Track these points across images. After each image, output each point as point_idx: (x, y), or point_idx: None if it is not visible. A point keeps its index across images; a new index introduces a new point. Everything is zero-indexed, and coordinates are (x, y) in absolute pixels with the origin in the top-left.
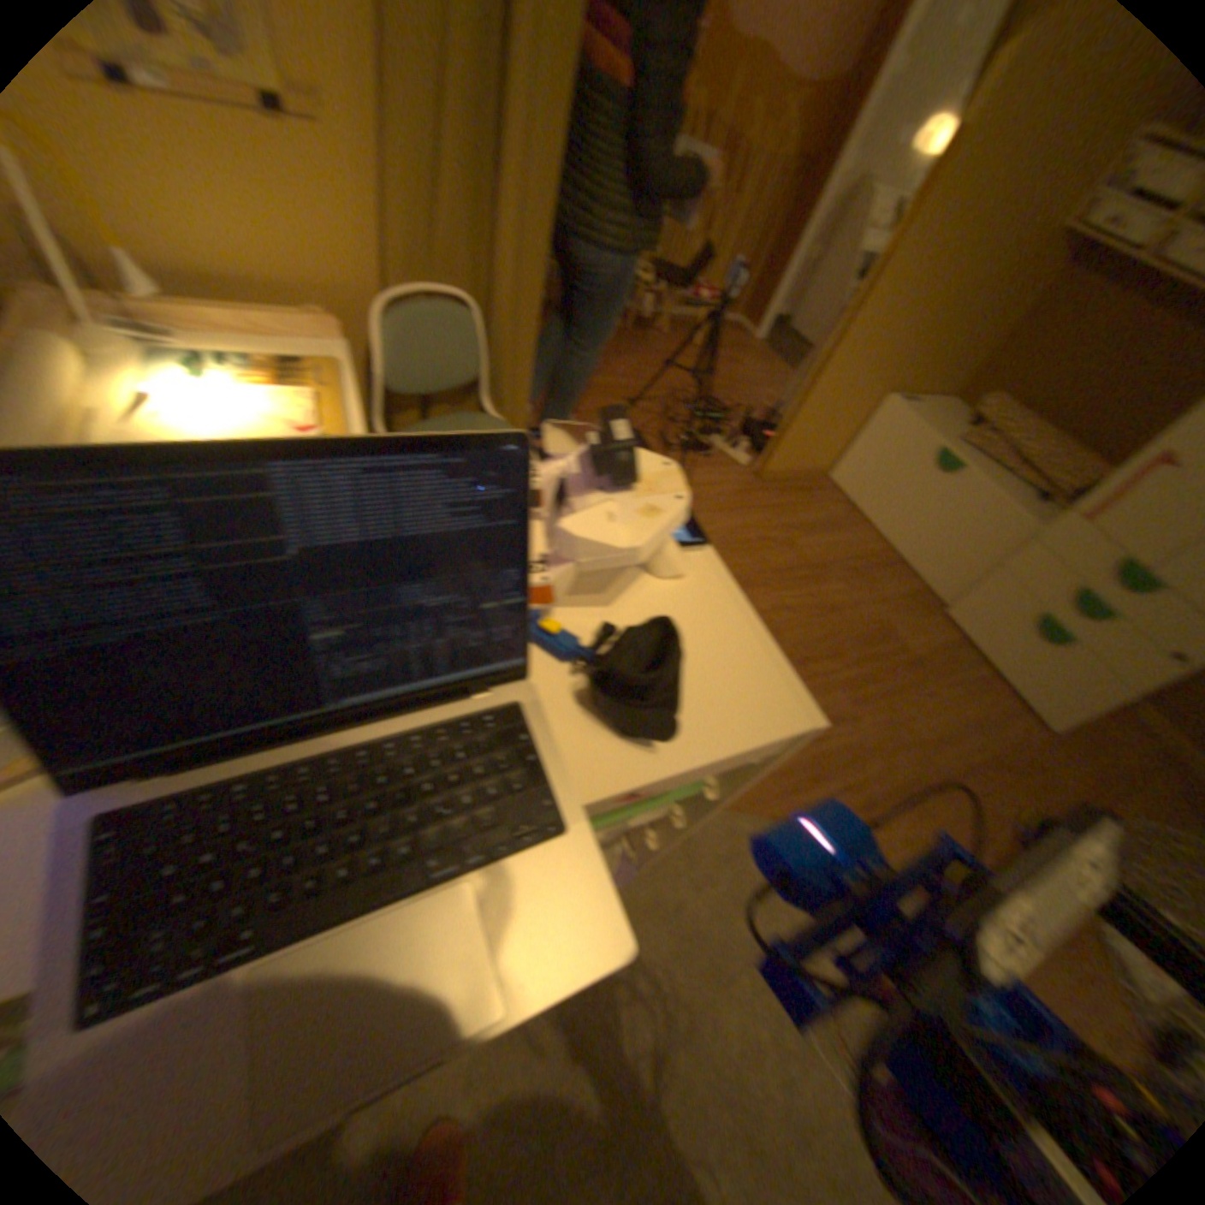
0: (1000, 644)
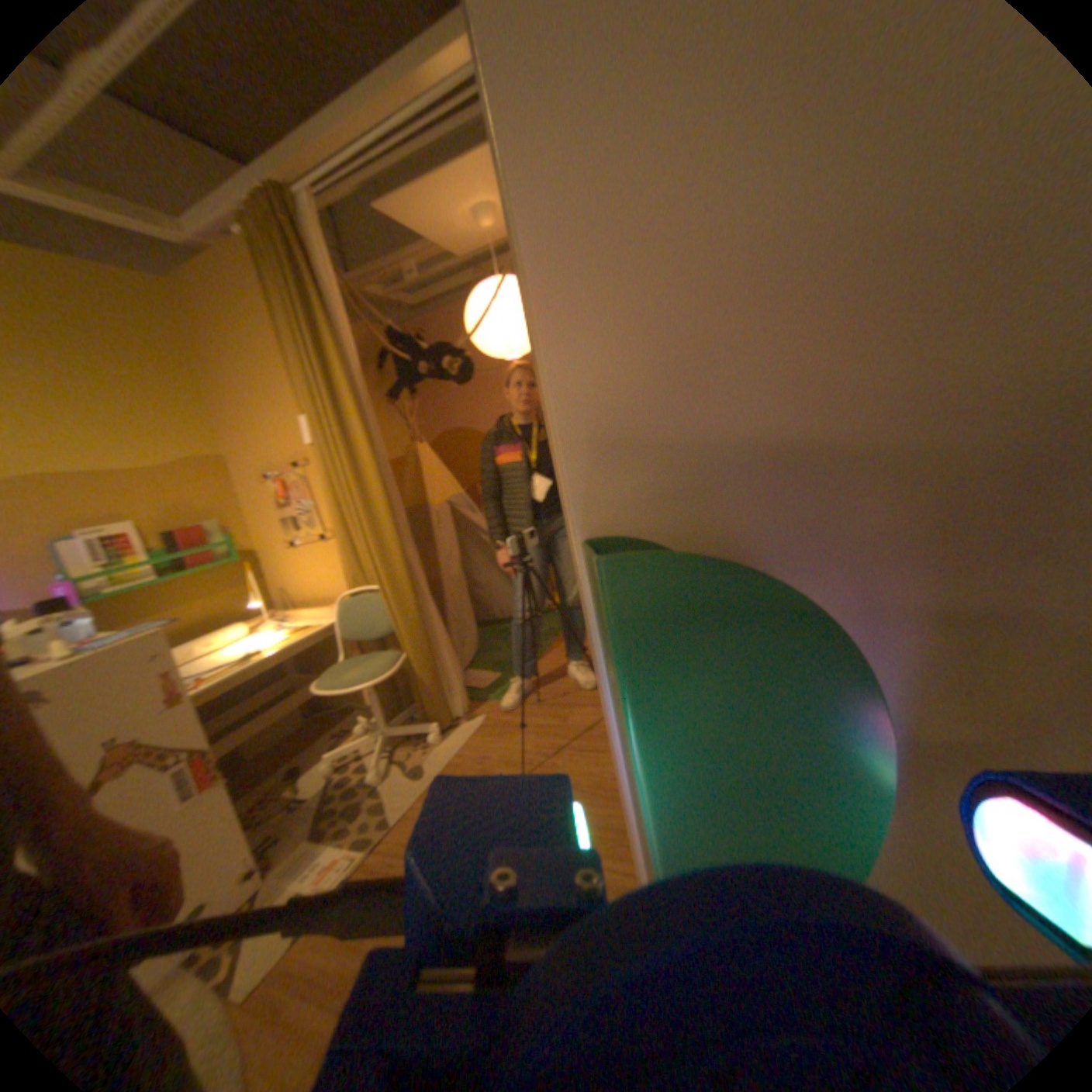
0: None
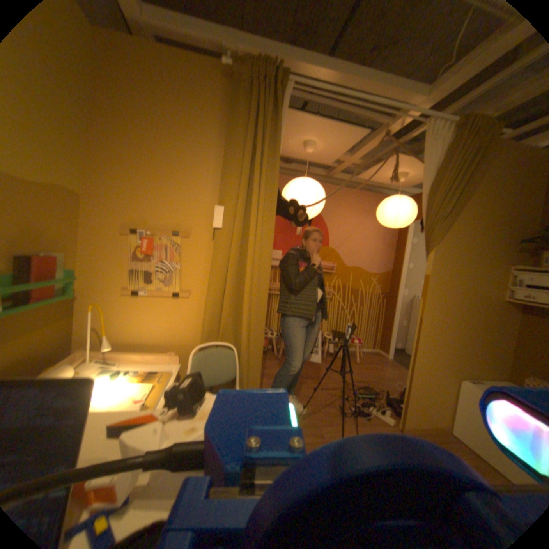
0: None
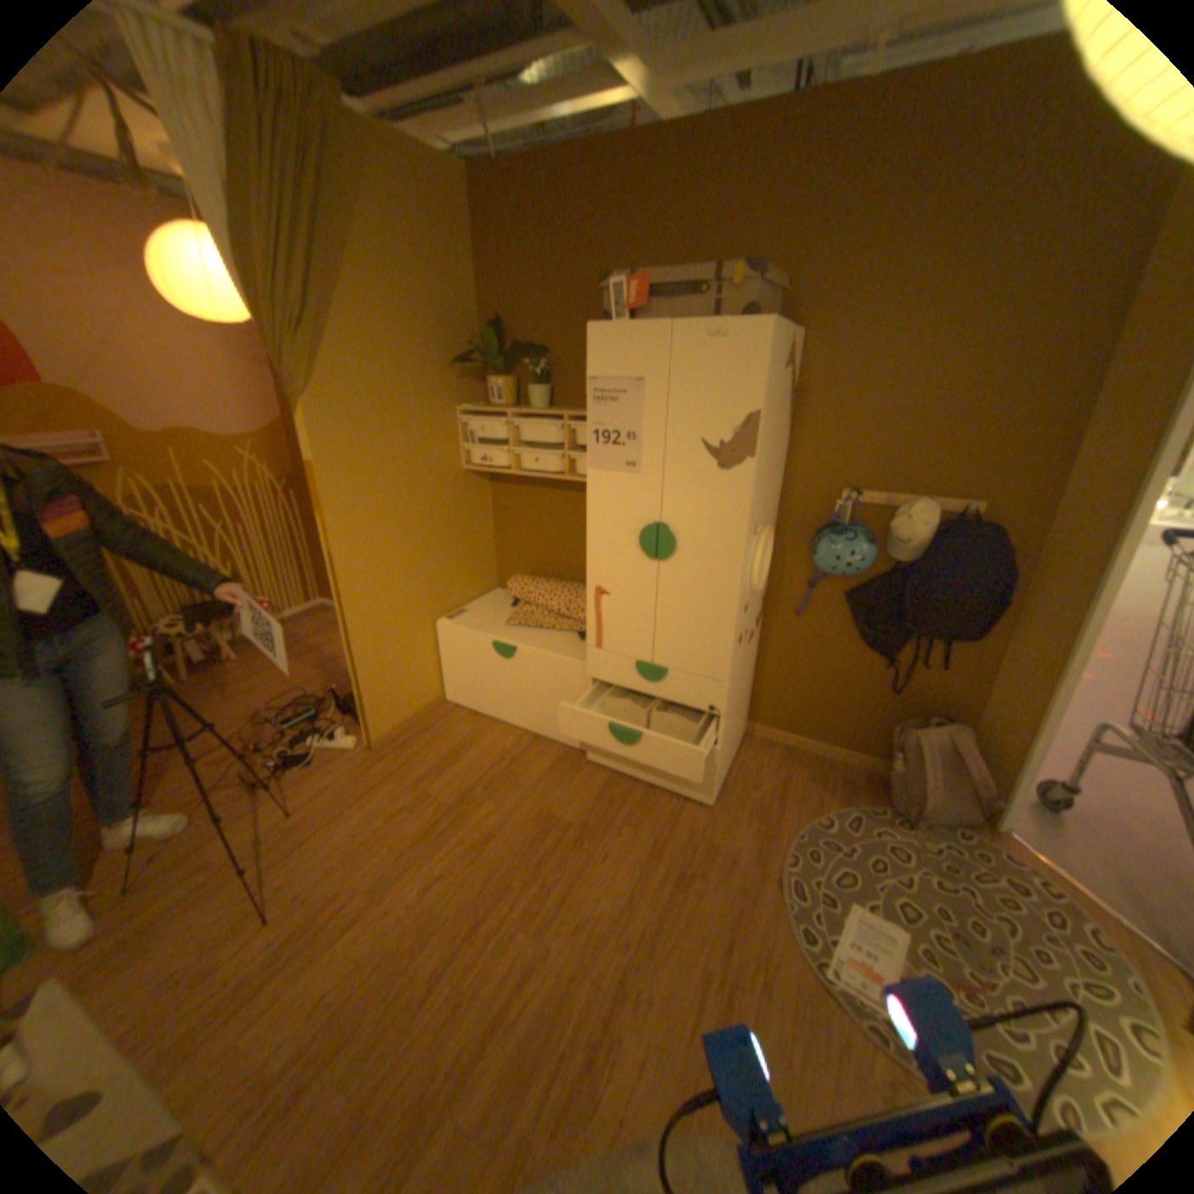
0: (631, 765)
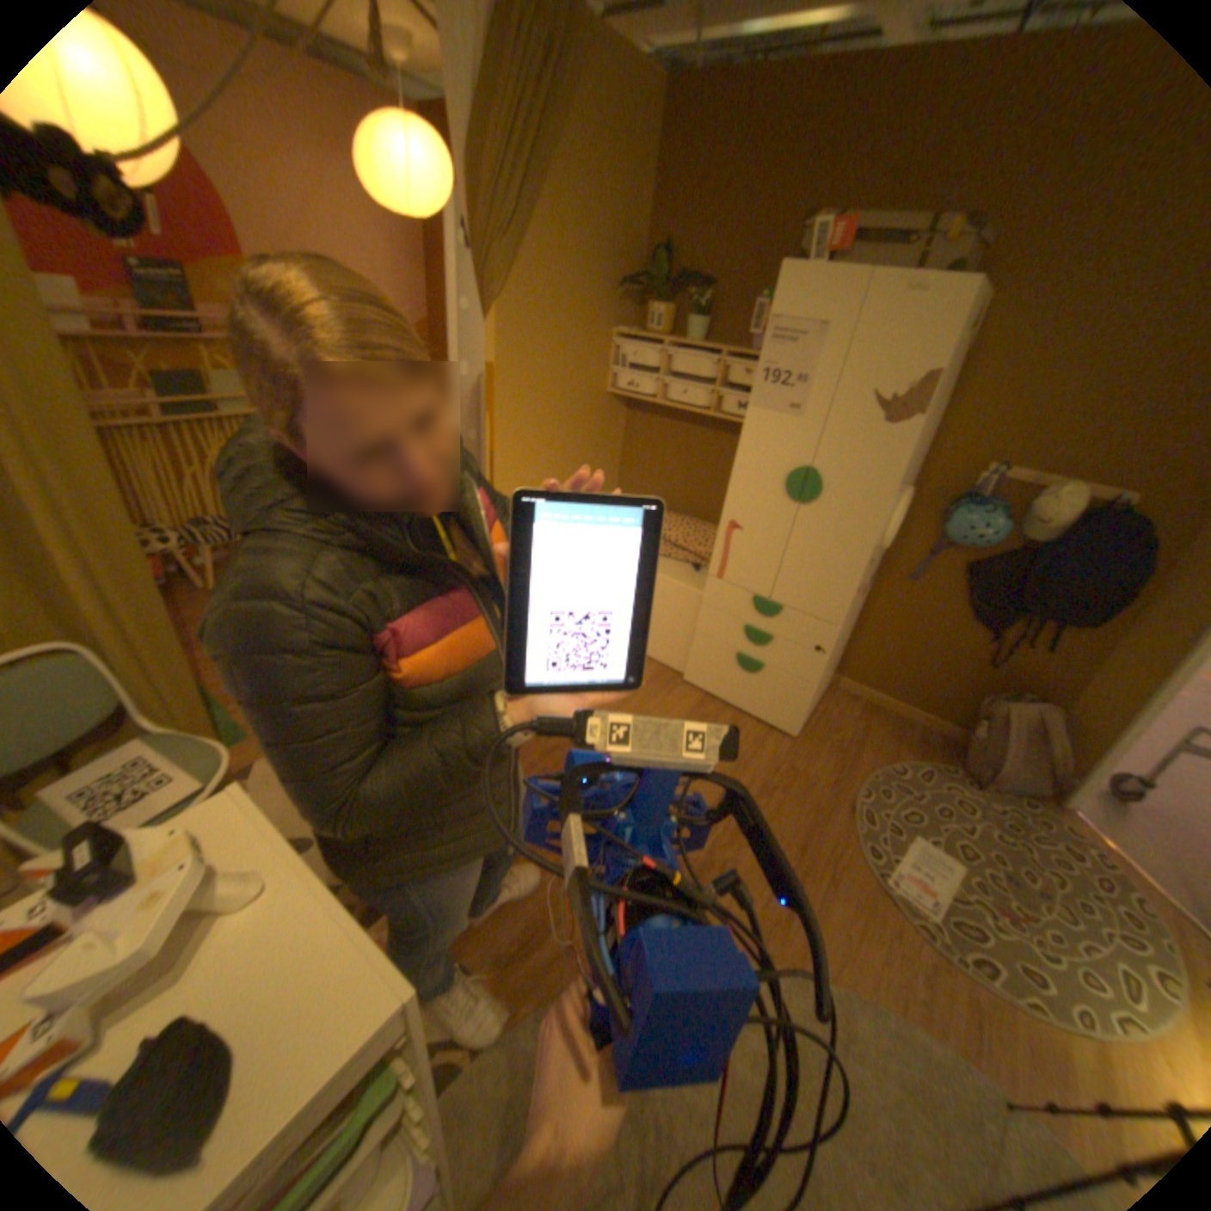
0: (725, 689)
